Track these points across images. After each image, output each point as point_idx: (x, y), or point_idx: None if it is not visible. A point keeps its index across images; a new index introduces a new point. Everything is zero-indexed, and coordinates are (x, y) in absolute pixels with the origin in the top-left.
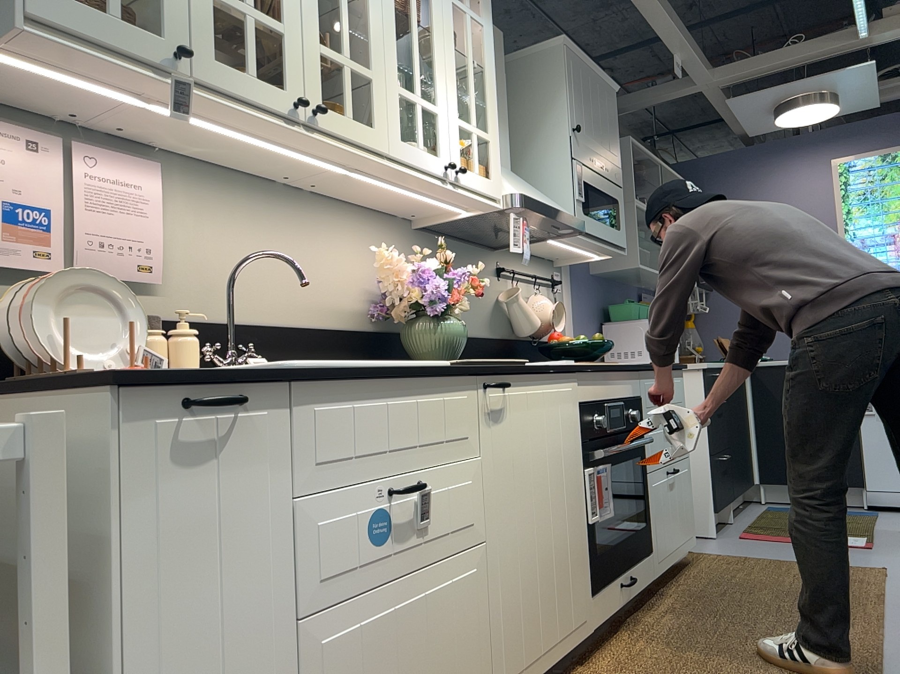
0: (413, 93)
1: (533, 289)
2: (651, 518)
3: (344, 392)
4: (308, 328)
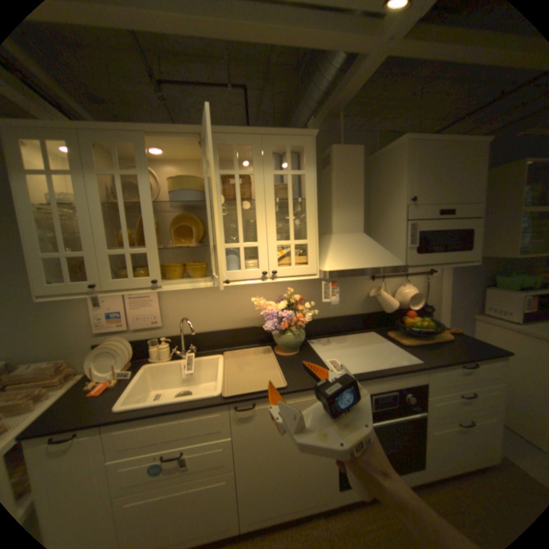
0: (237, 243)
1: (405, 280)
2: (427, 453)
3: (132, 425)
4: (231, 329)
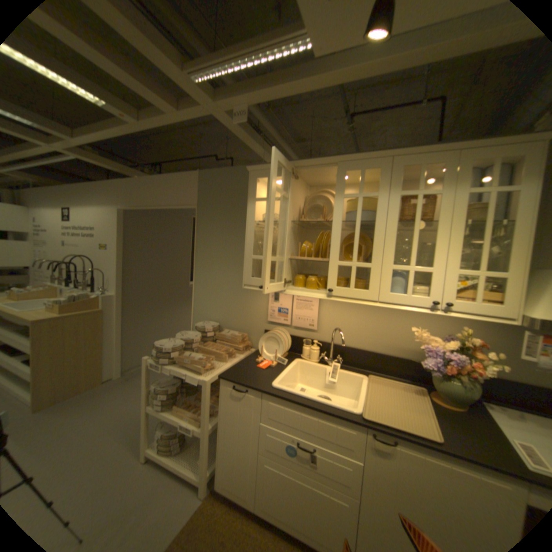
0: (407, 265)
1: None
2: None
3: (283, 403)
4: (381, 354)
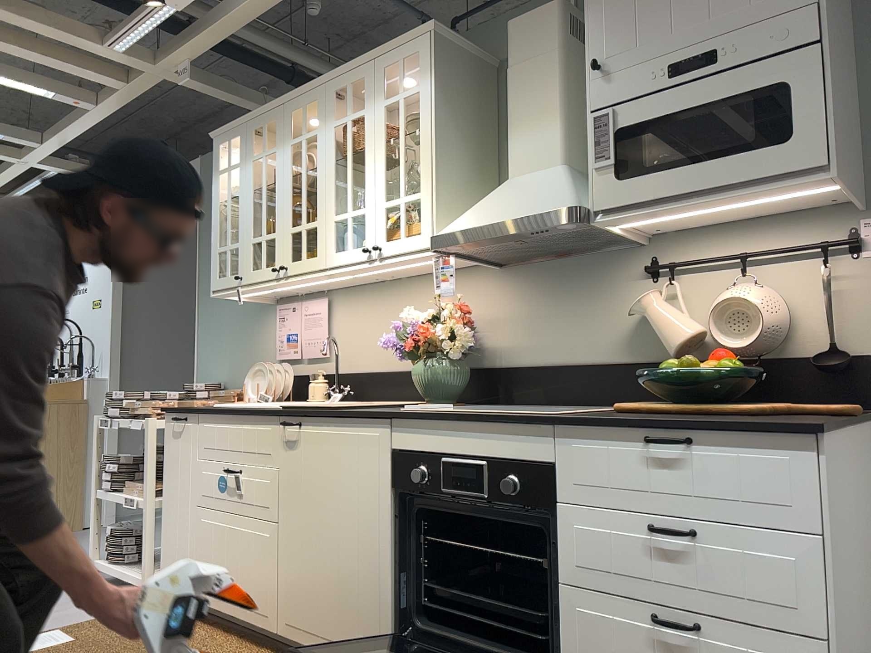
0: (344, 212)
1: (748, 274)
2: None
3: (214, 419)
4: (398, 371)
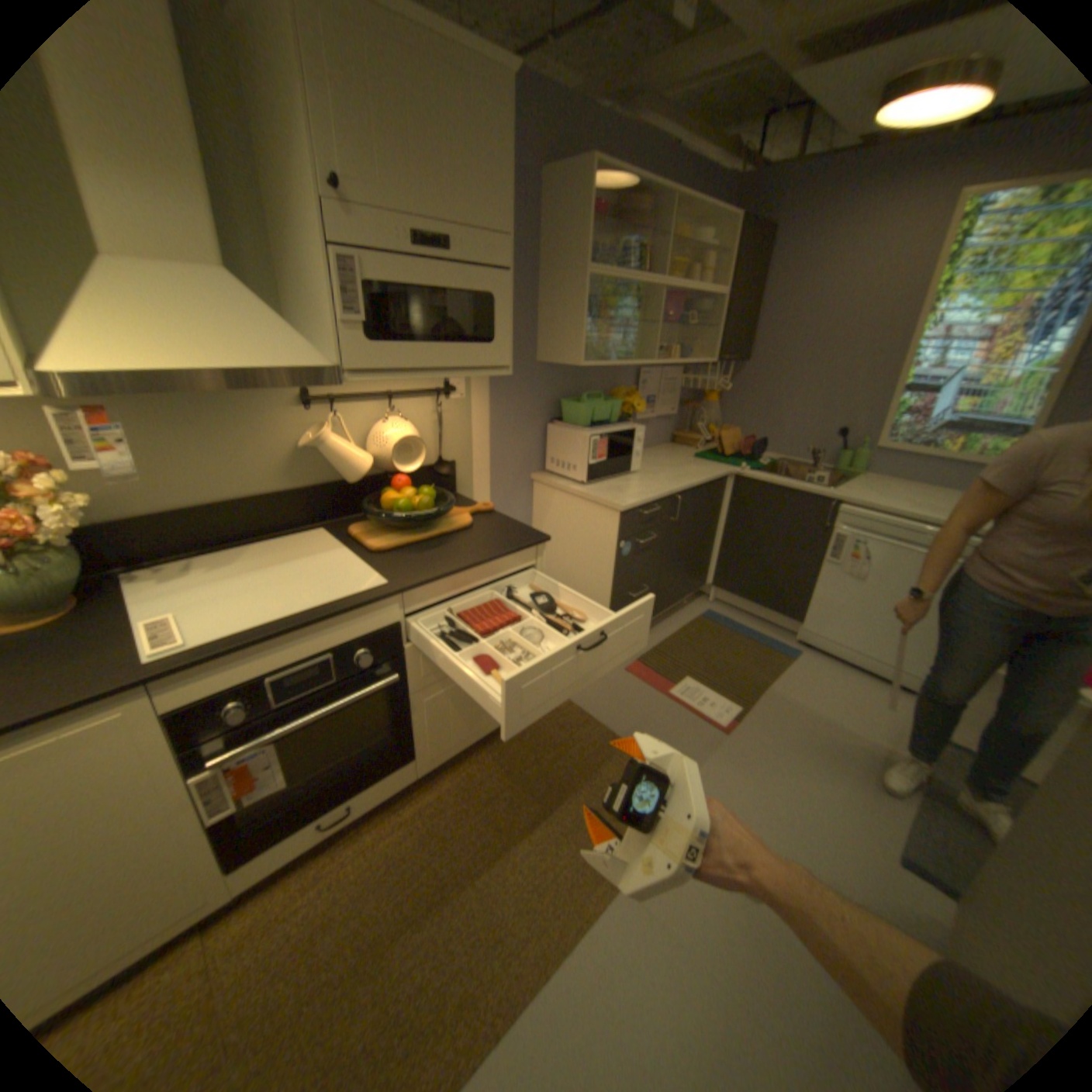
0: None
1: (389, 407)
2: (413, 734)
3: None
4: None
